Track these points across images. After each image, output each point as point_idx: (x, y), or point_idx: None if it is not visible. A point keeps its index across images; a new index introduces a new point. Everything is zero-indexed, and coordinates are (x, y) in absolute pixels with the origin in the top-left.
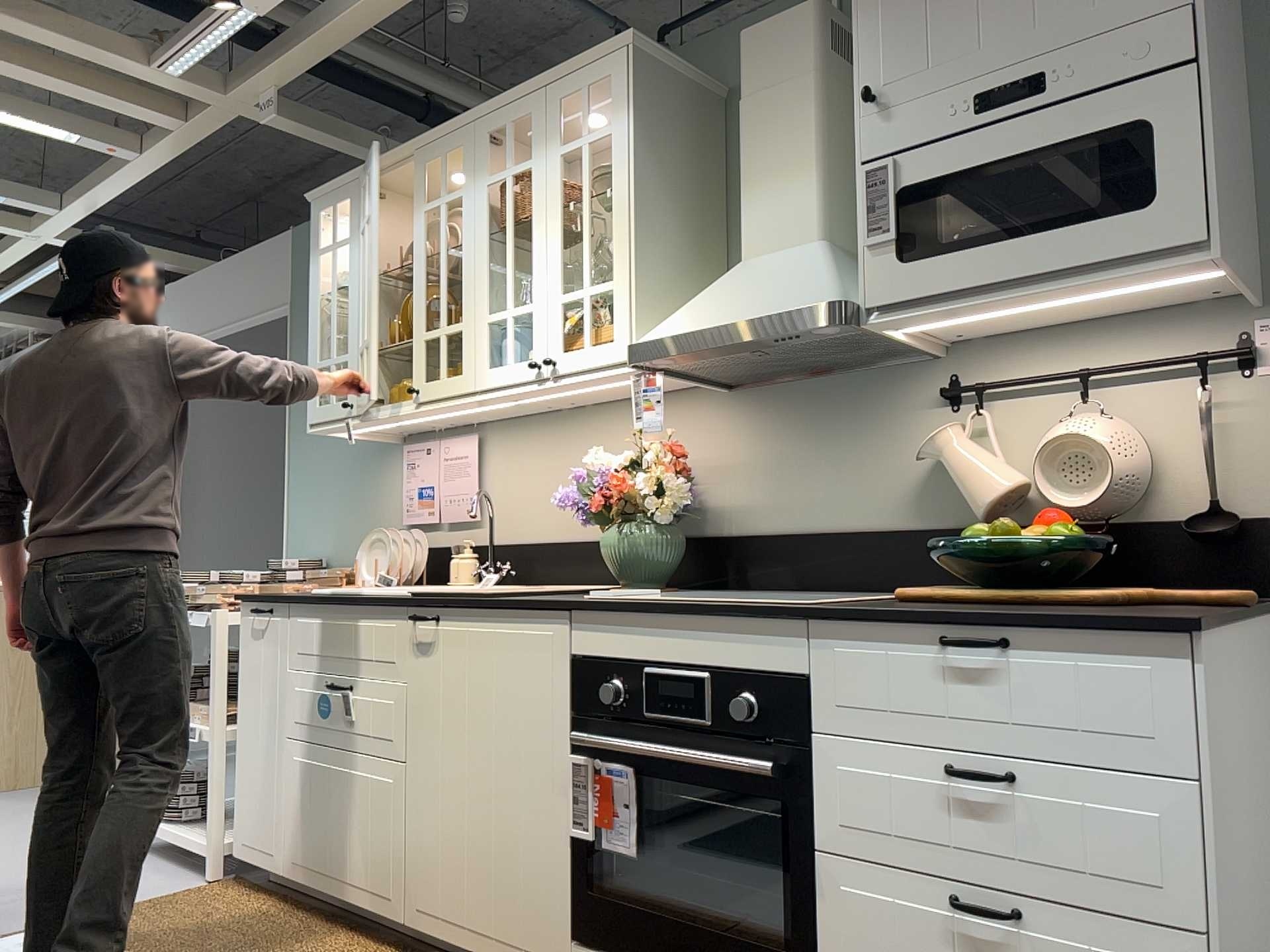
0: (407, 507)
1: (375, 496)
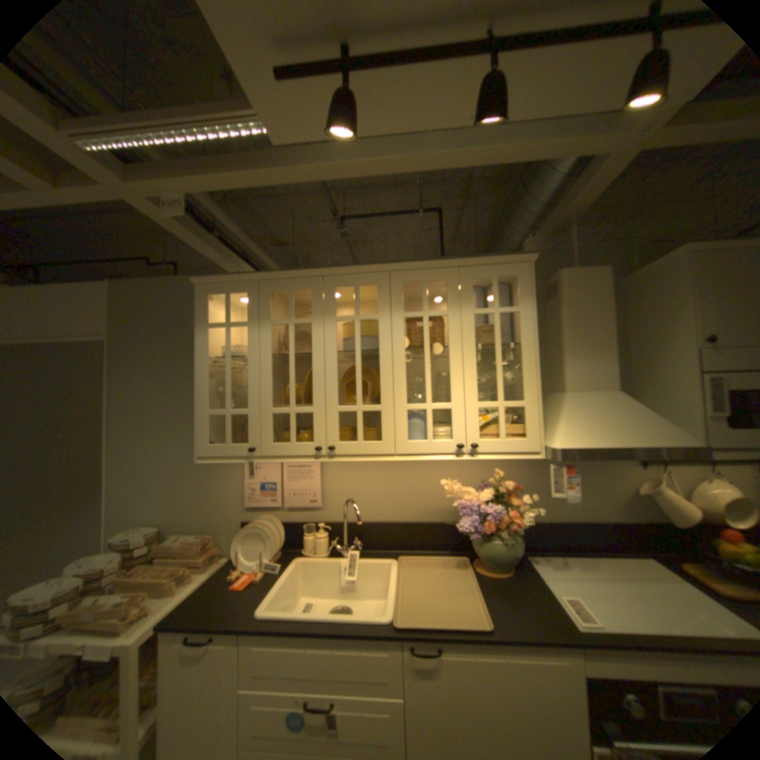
0: (252, 496)
1: (212, 485)
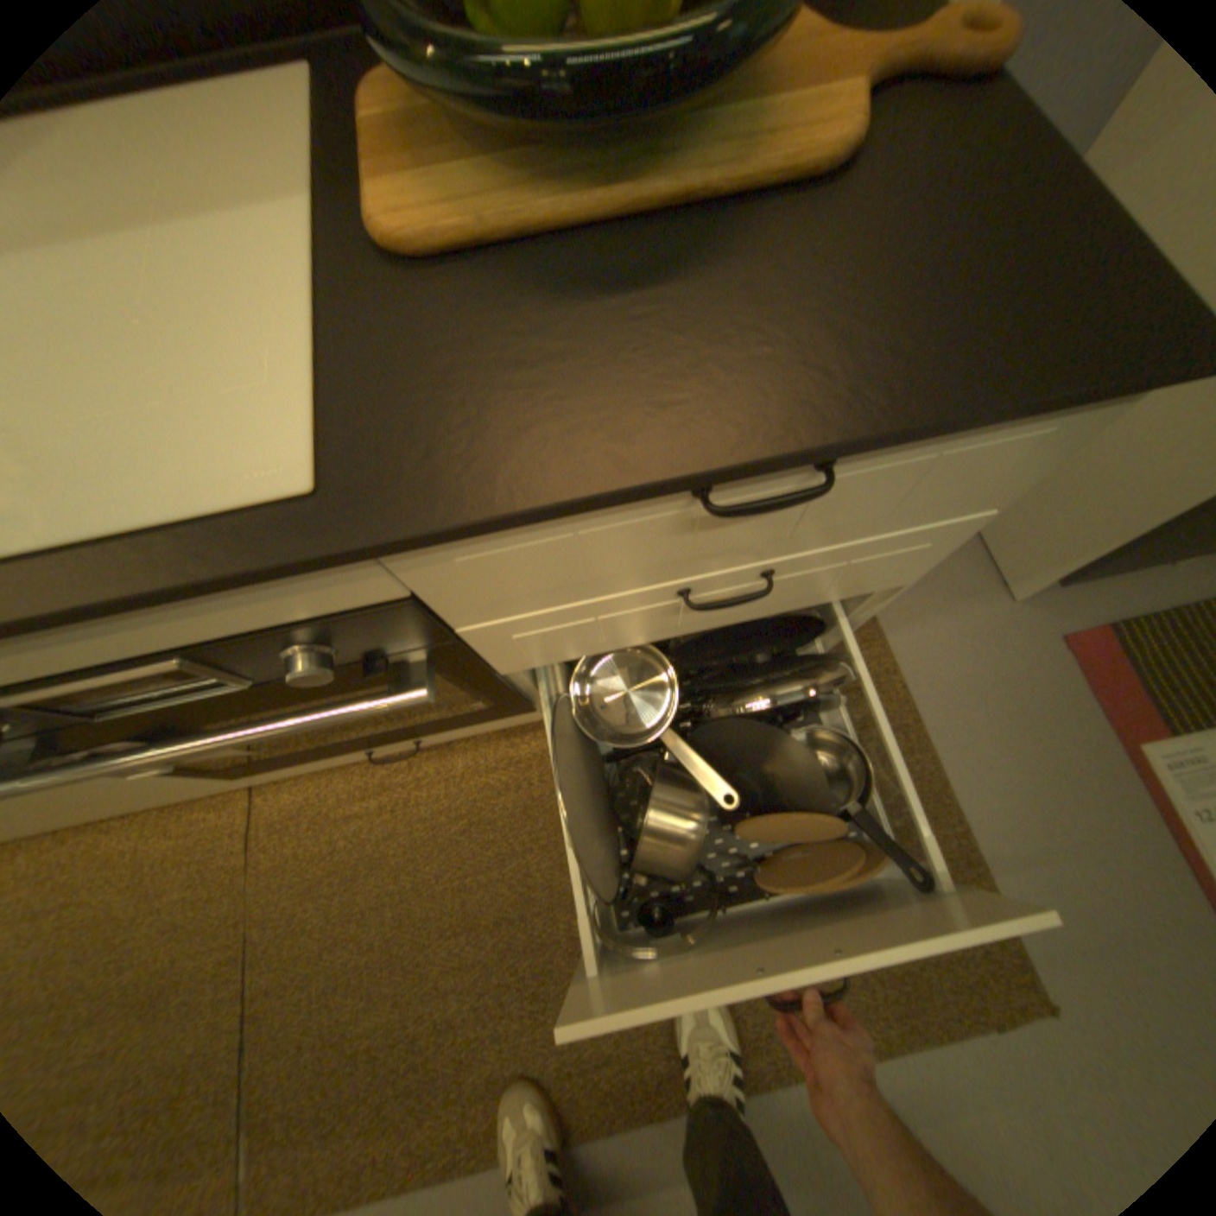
0: None
1: None
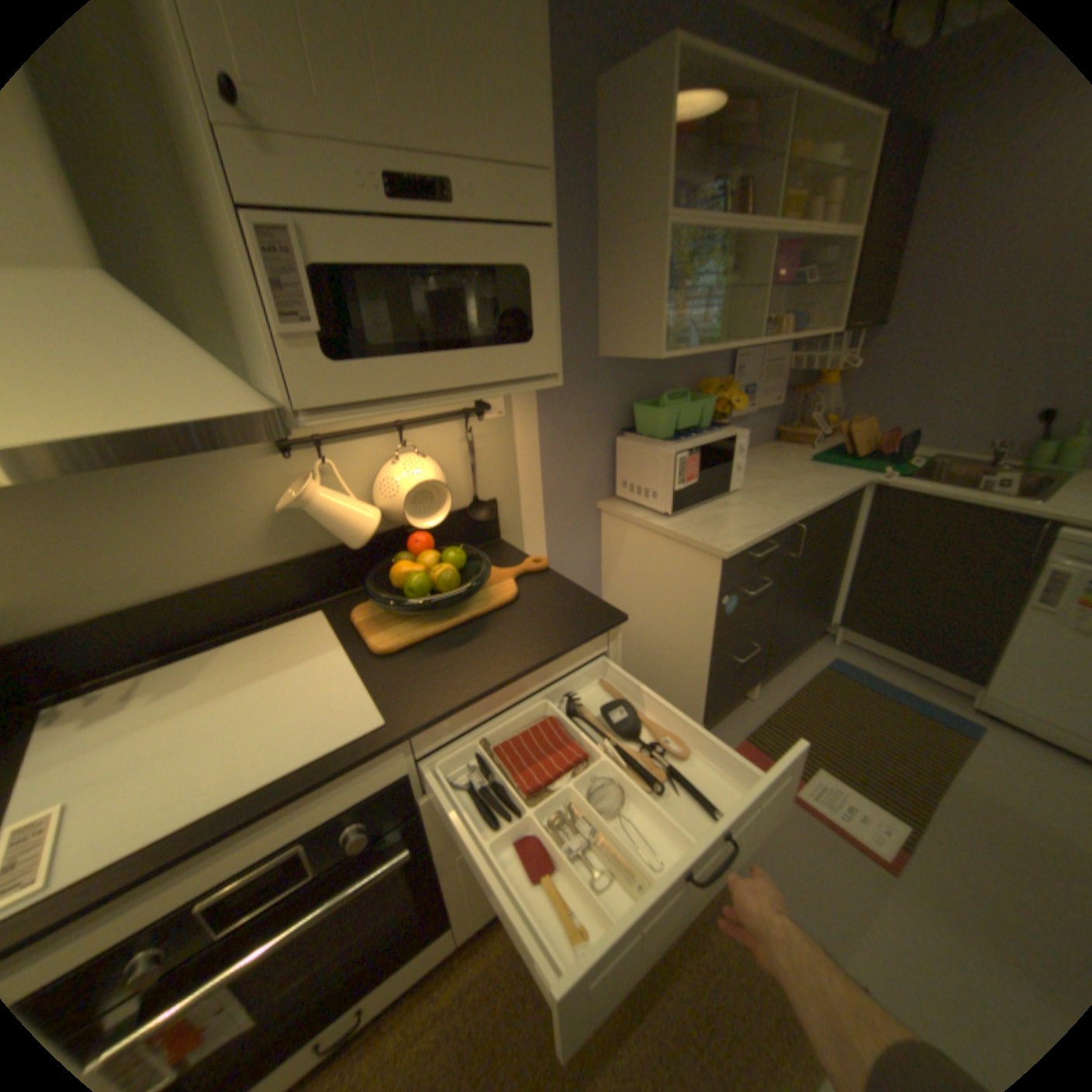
0: None
1: None
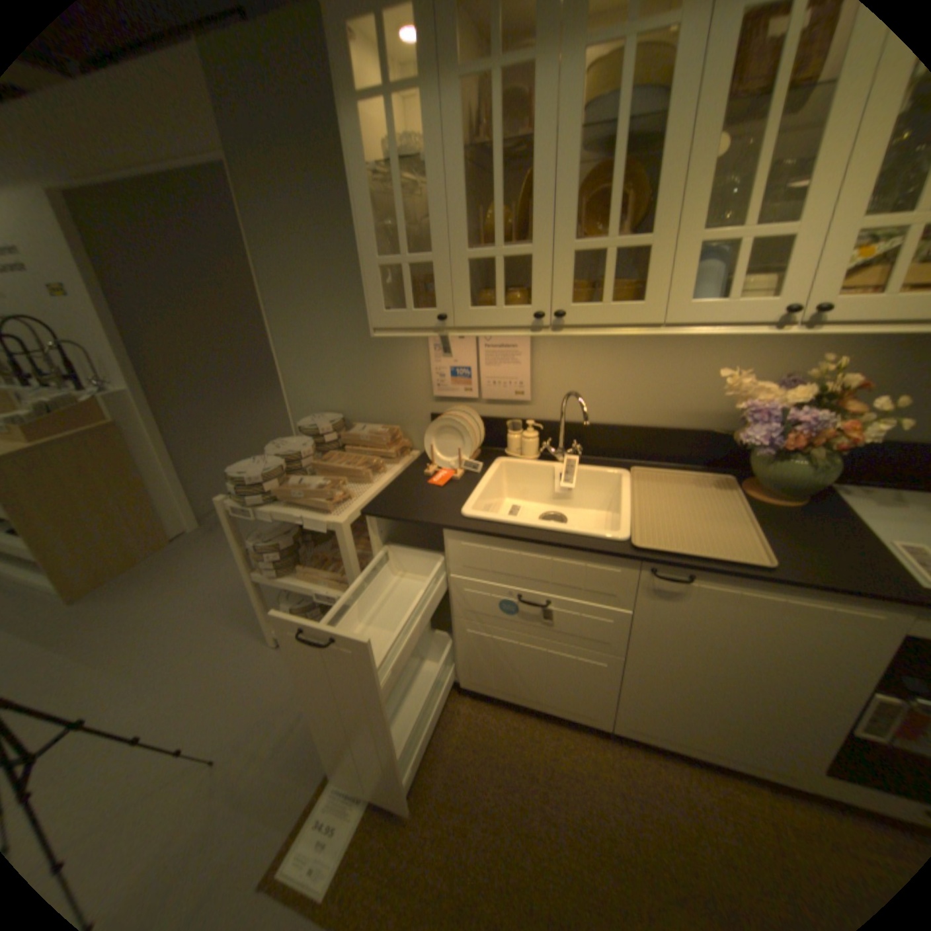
0: (440, 383)
1: (391, 369)
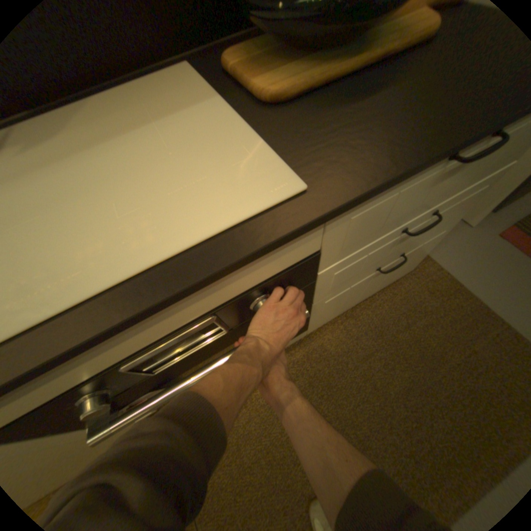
0: None
1: None
